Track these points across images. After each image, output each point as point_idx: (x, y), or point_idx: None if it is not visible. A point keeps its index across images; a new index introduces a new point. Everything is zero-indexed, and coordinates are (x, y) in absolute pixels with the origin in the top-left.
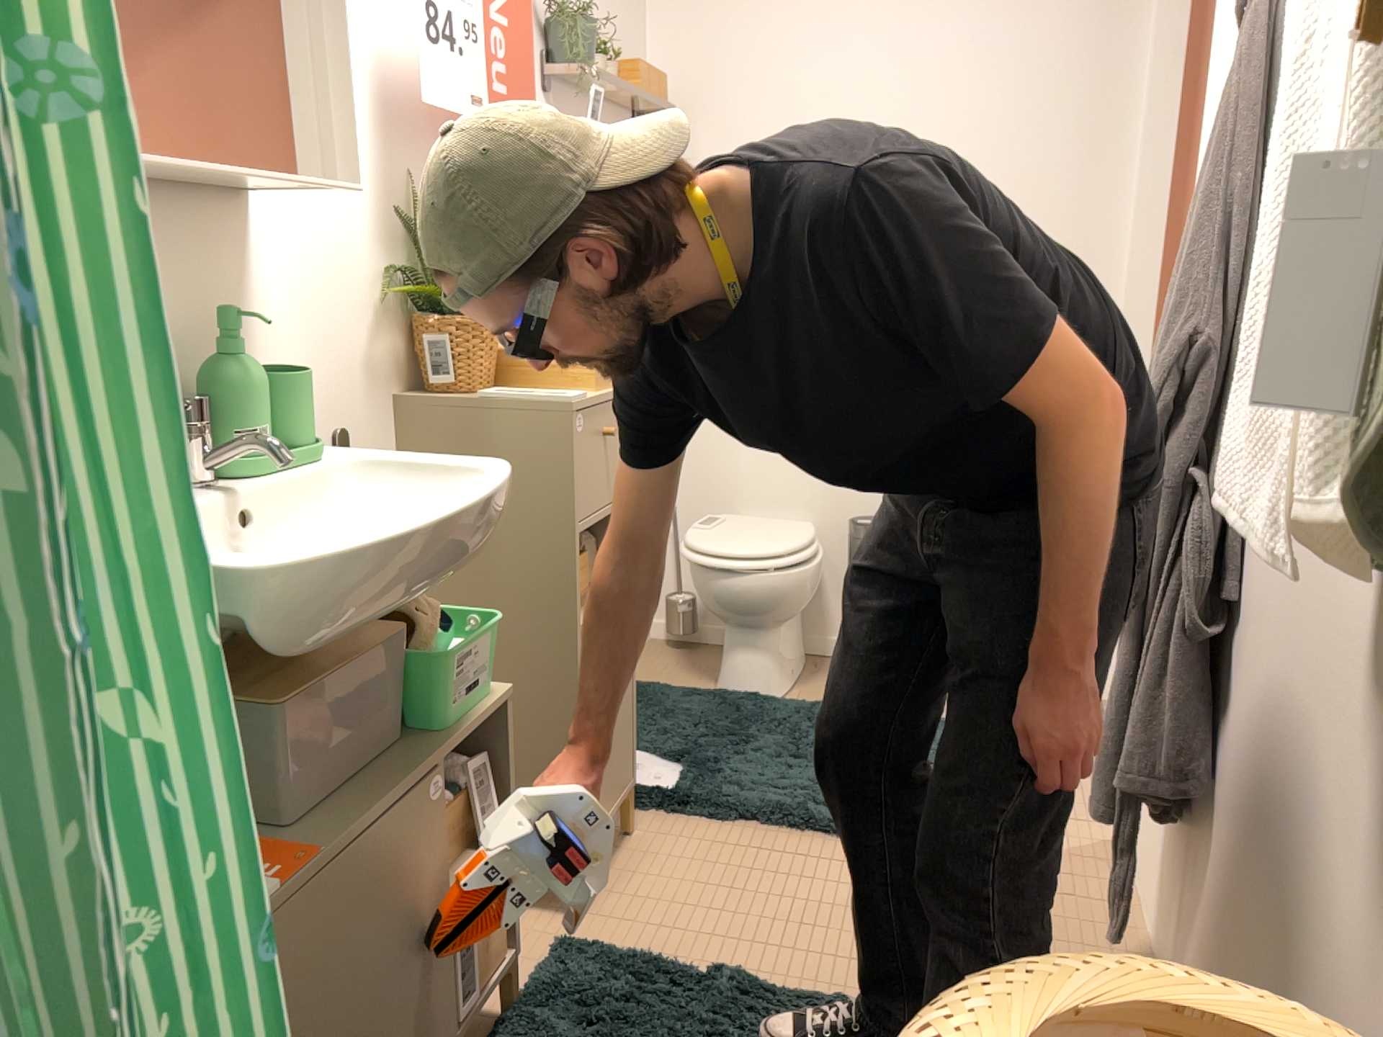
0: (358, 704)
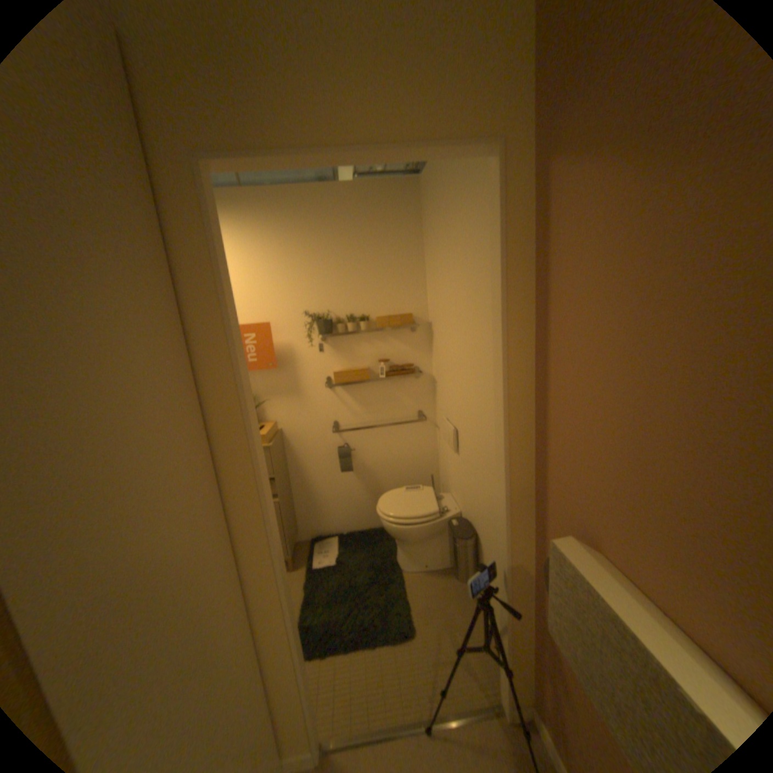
0: None
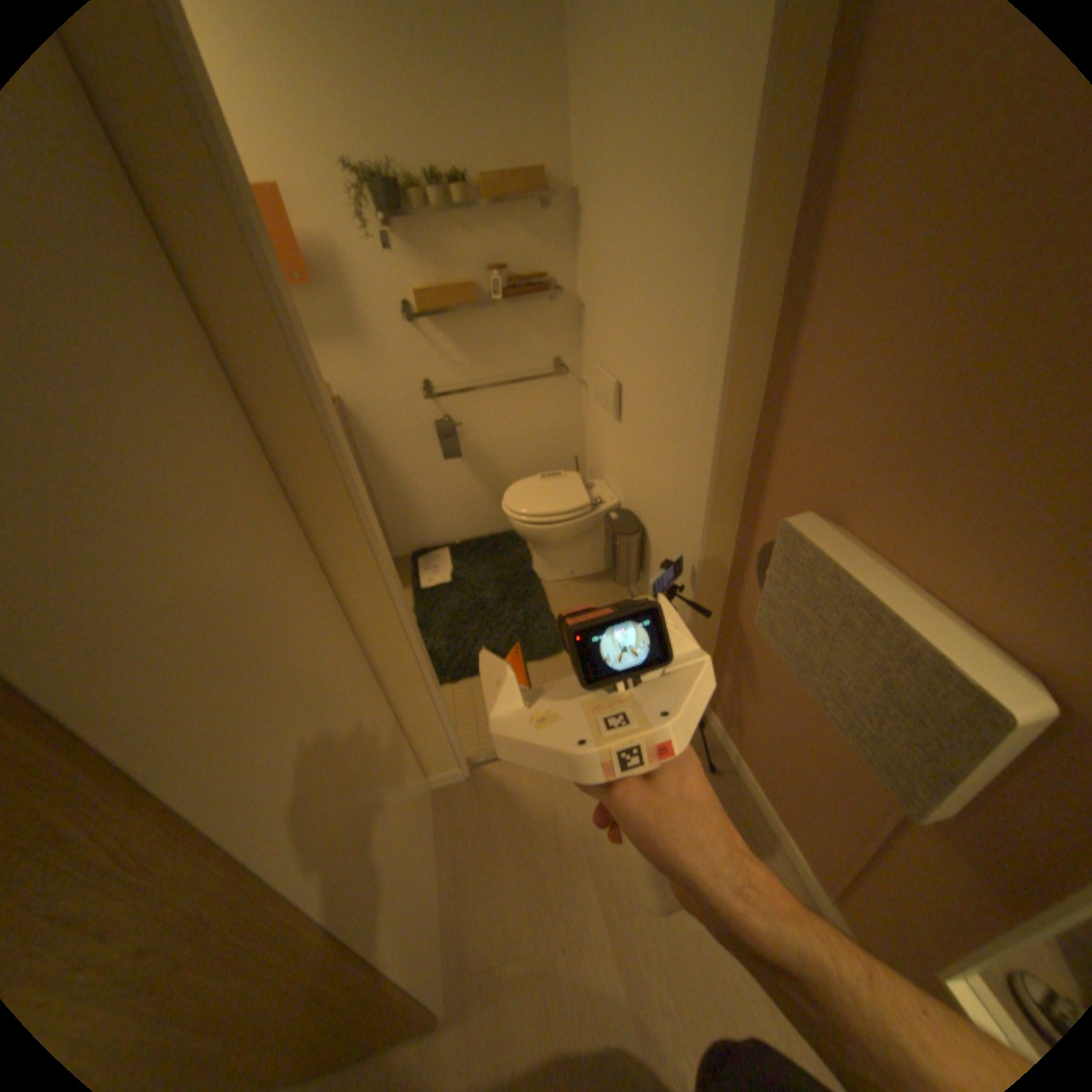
0: None
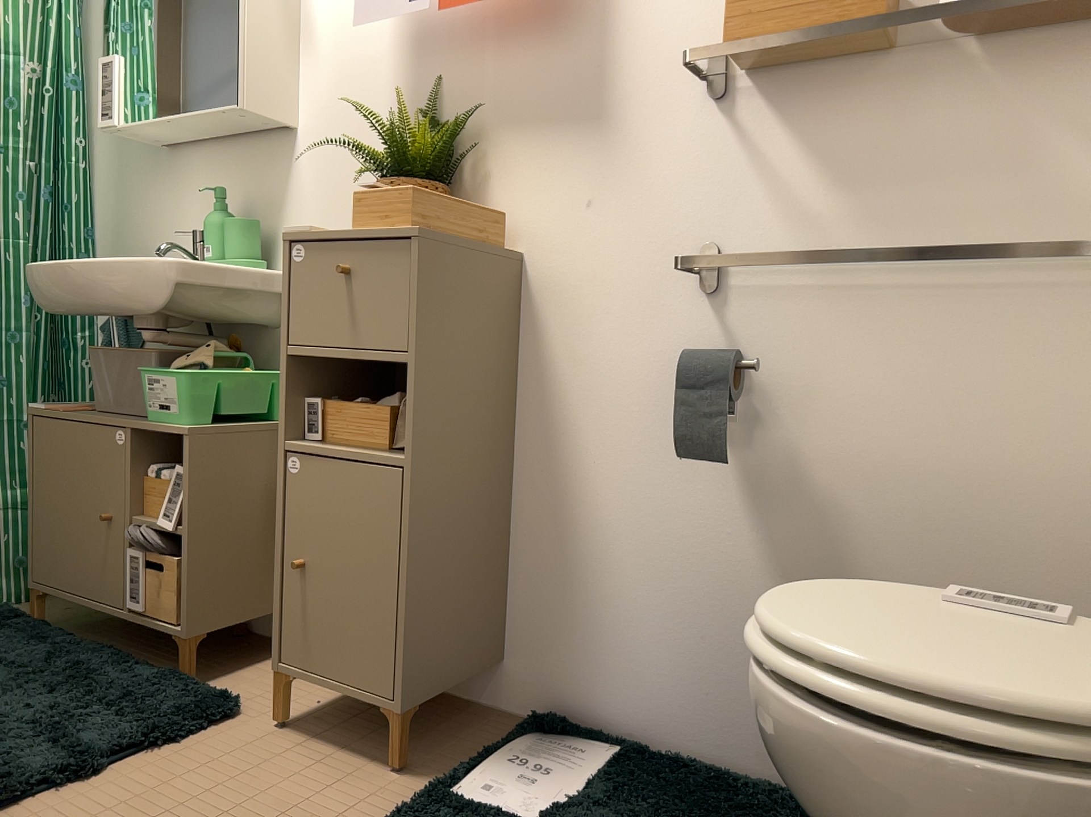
0: (122, 377)
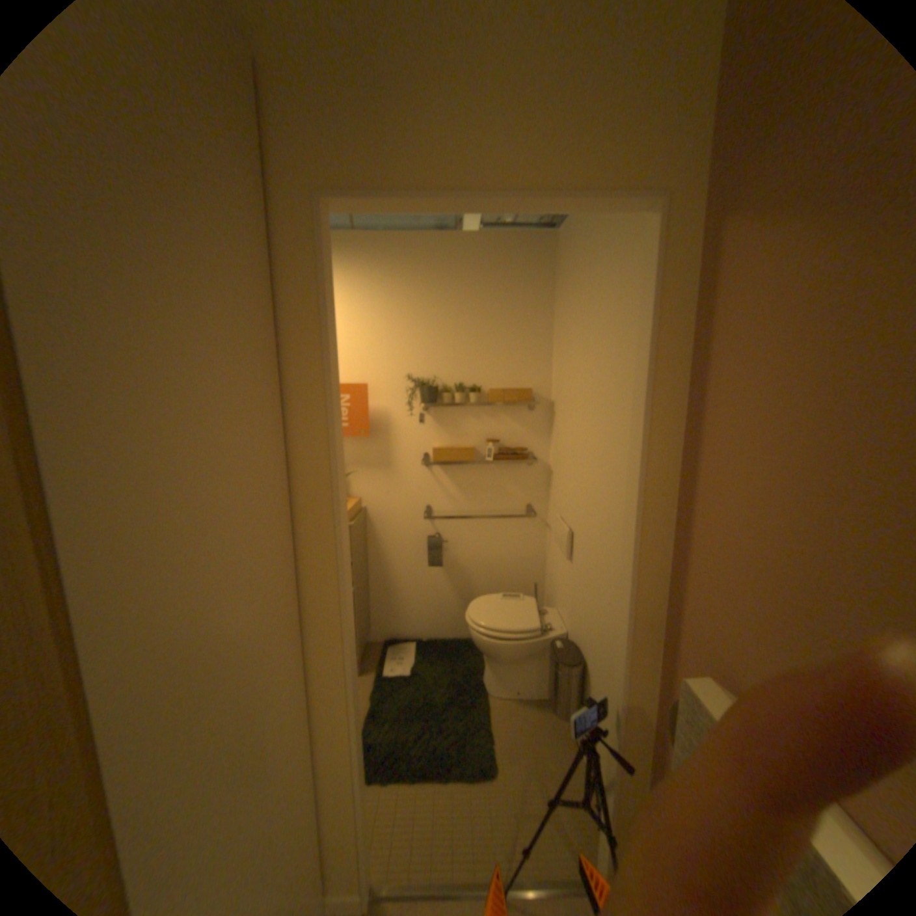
0: None
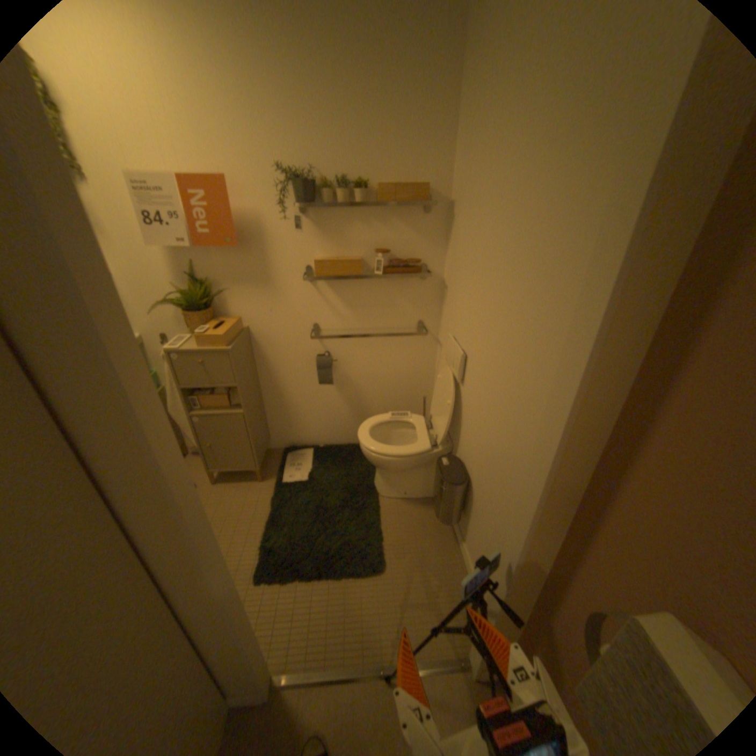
0: None
